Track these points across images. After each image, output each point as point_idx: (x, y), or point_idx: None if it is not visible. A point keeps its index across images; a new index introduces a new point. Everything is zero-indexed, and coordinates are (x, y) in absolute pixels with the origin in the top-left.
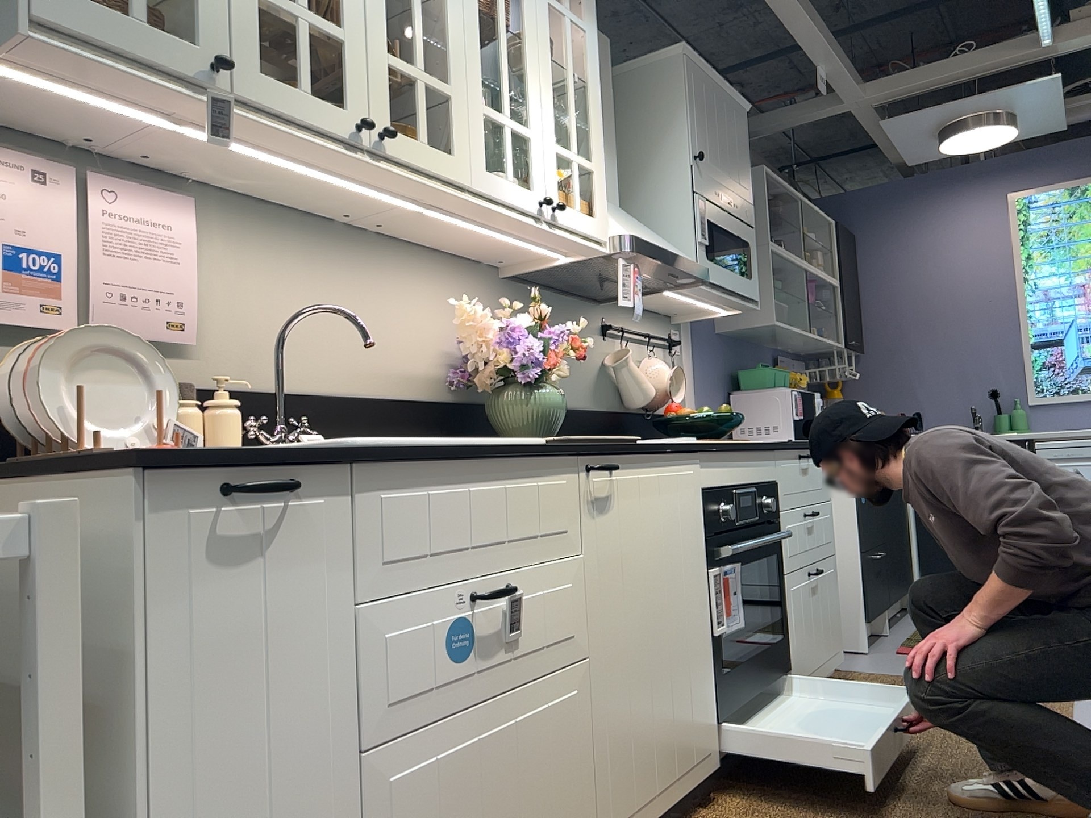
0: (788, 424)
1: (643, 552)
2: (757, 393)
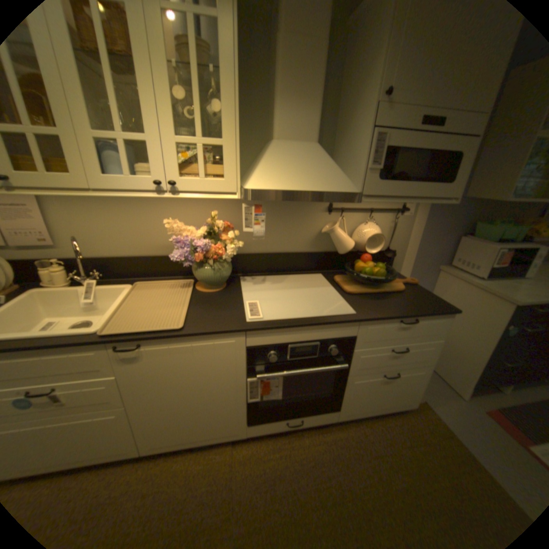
0: (489, 266)
1: (173, 375)
2: (479, 240)
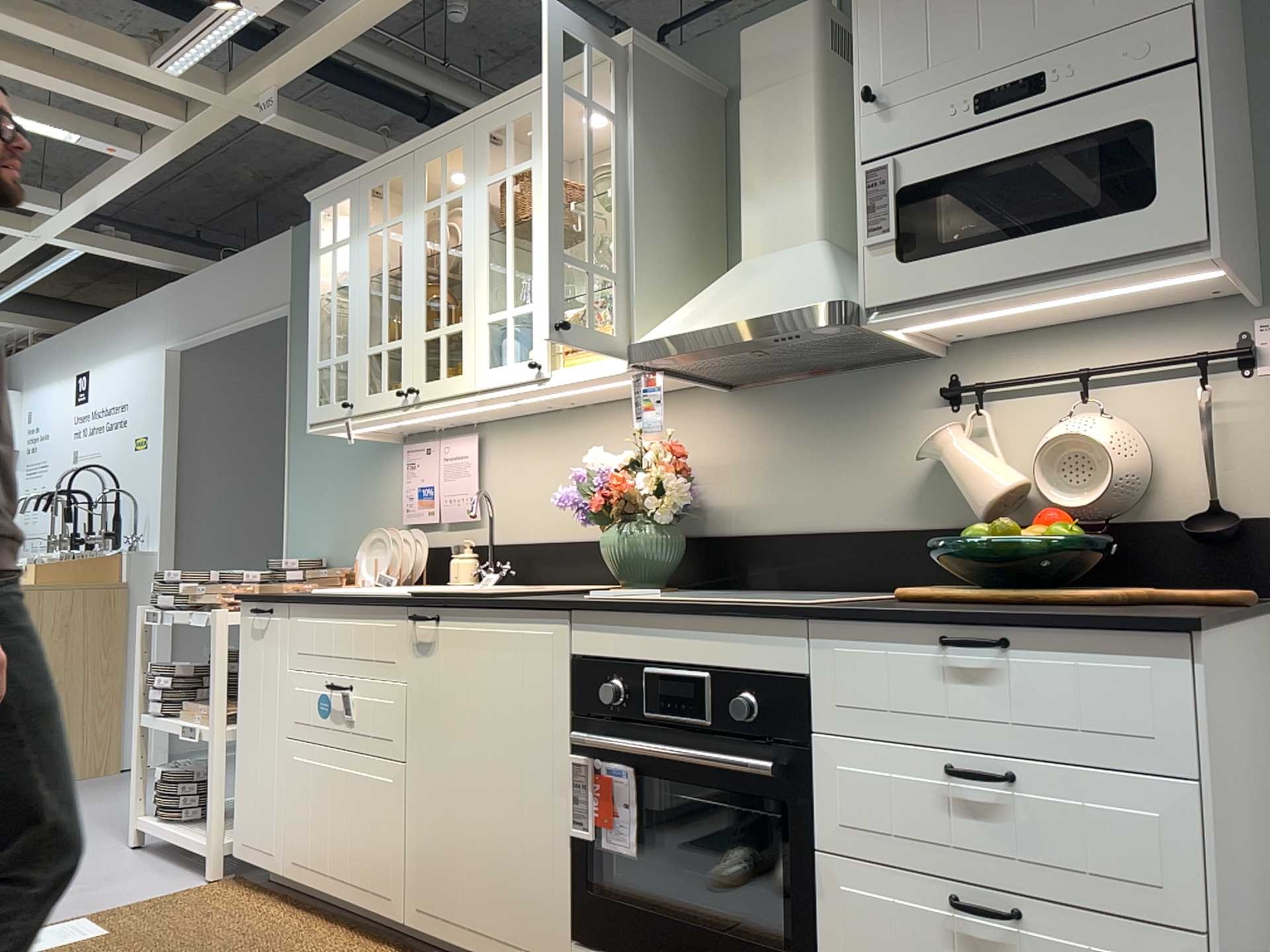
0: None
1: (465, 700)
2: None
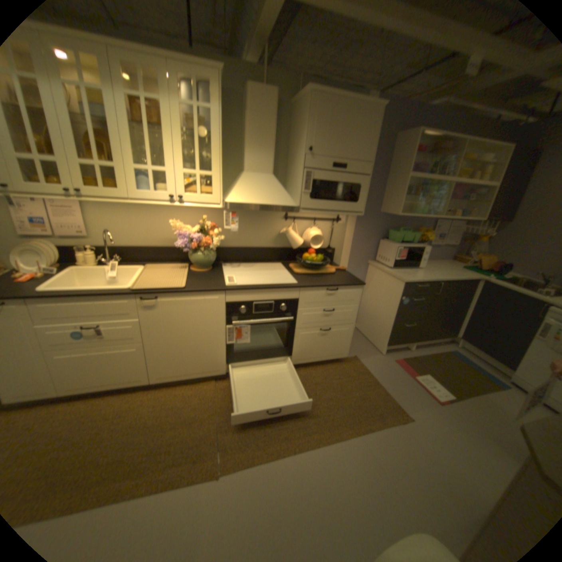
0: (394, 260)
1: (177, 321)
2: (389, 242)
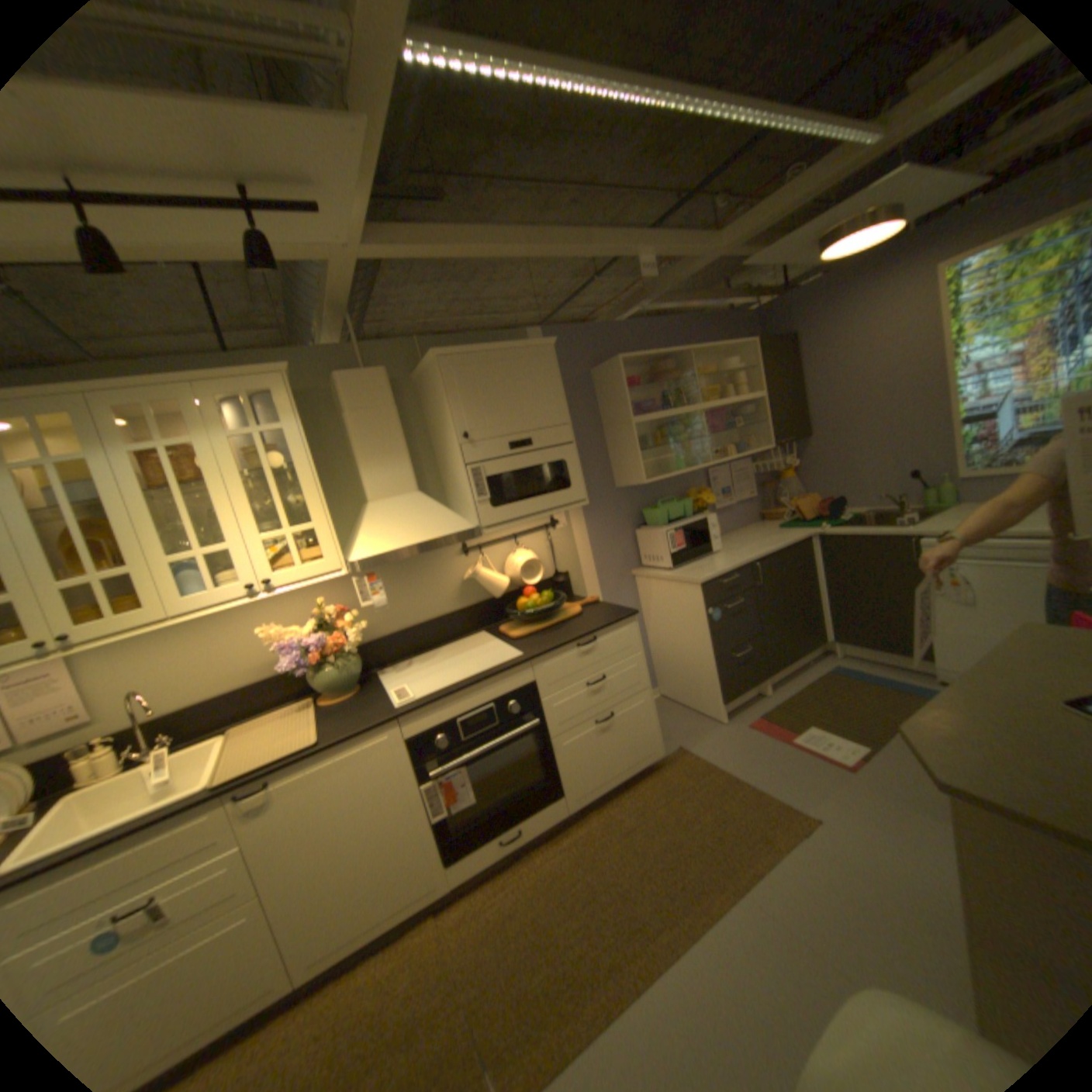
0: (668, 554)
1: (318, 815)
2: (650, 530)
